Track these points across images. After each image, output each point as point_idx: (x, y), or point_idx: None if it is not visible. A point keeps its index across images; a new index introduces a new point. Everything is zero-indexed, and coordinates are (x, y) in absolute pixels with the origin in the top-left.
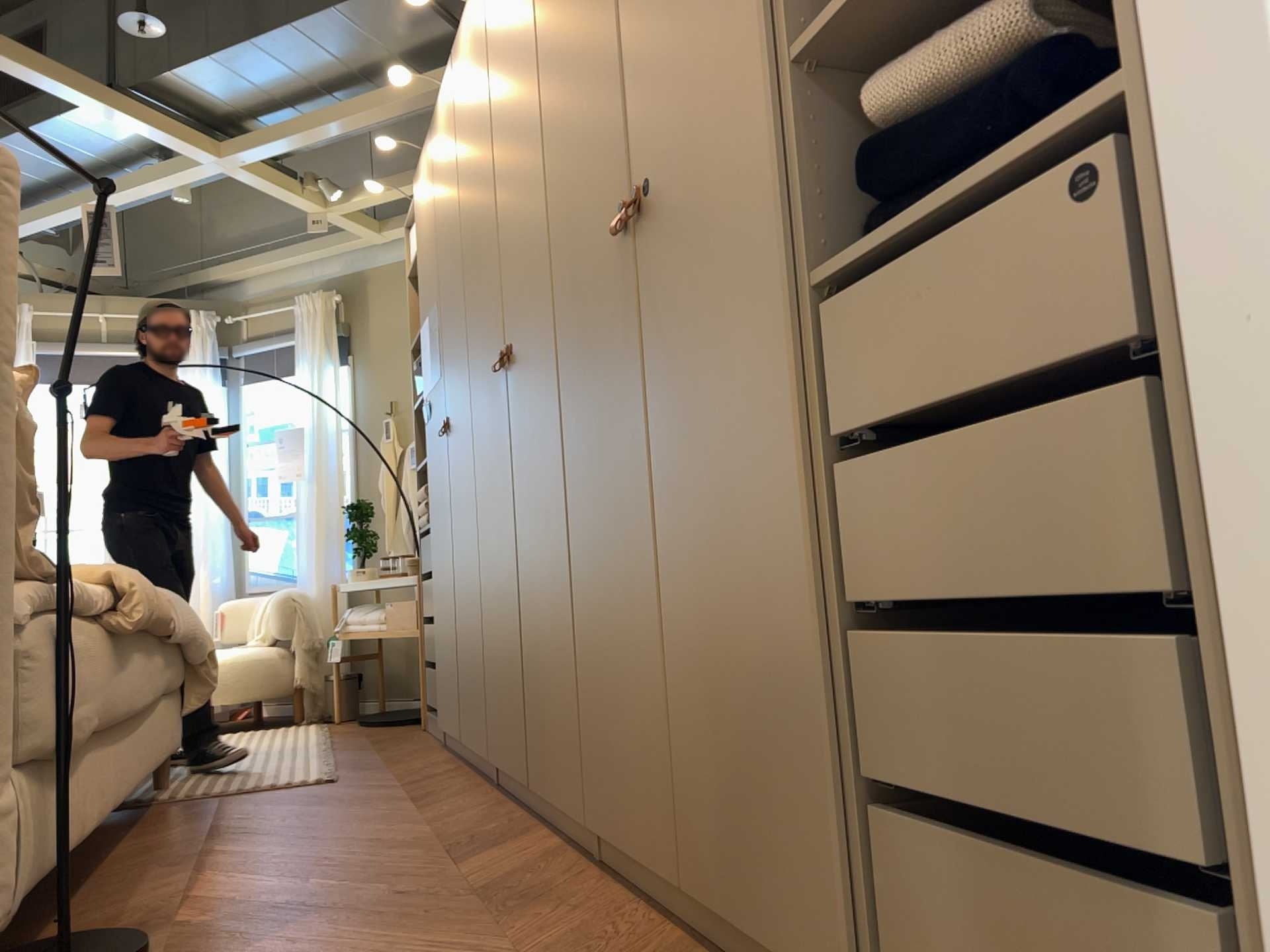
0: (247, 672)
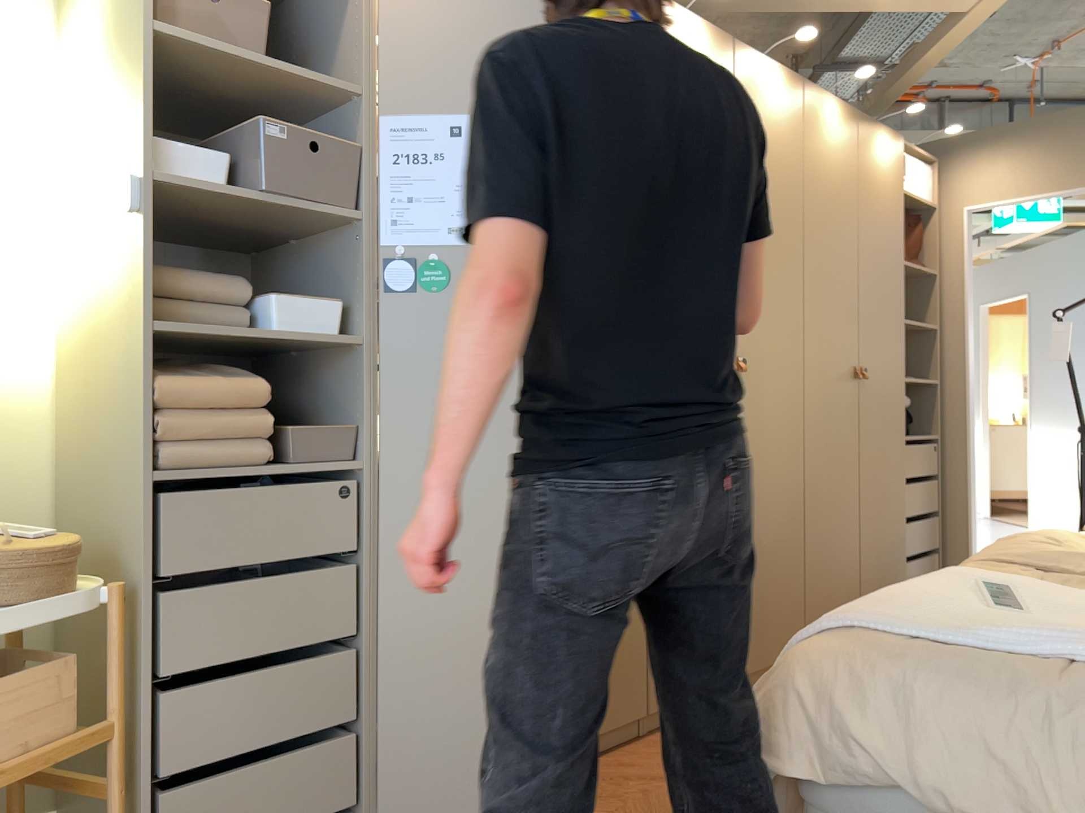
0: None
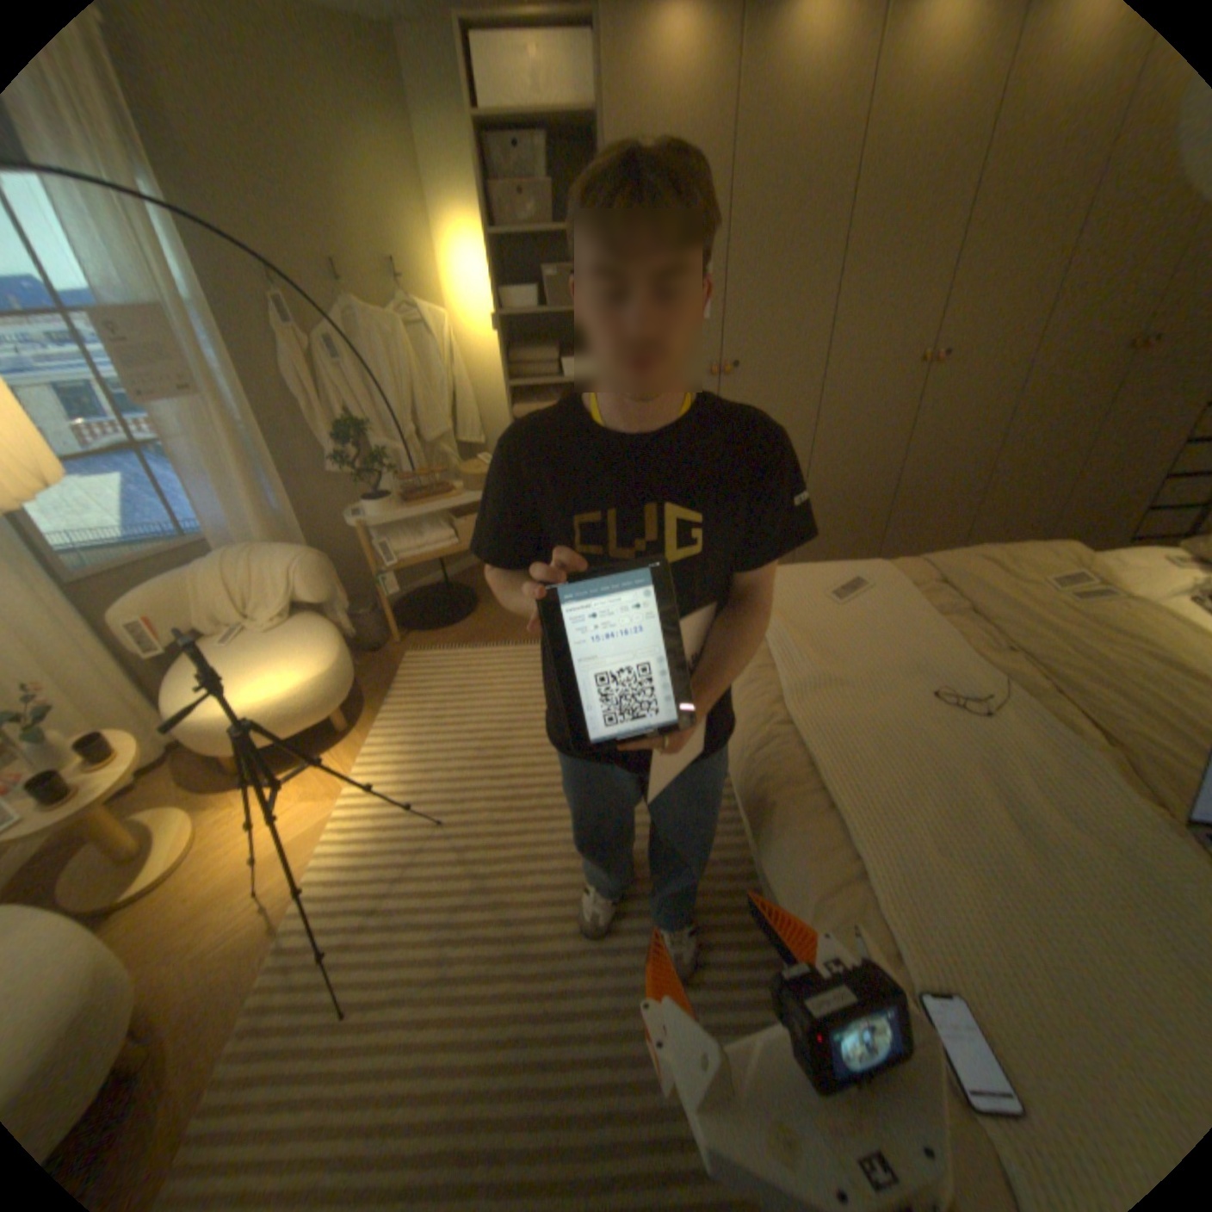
0: (348, 659)
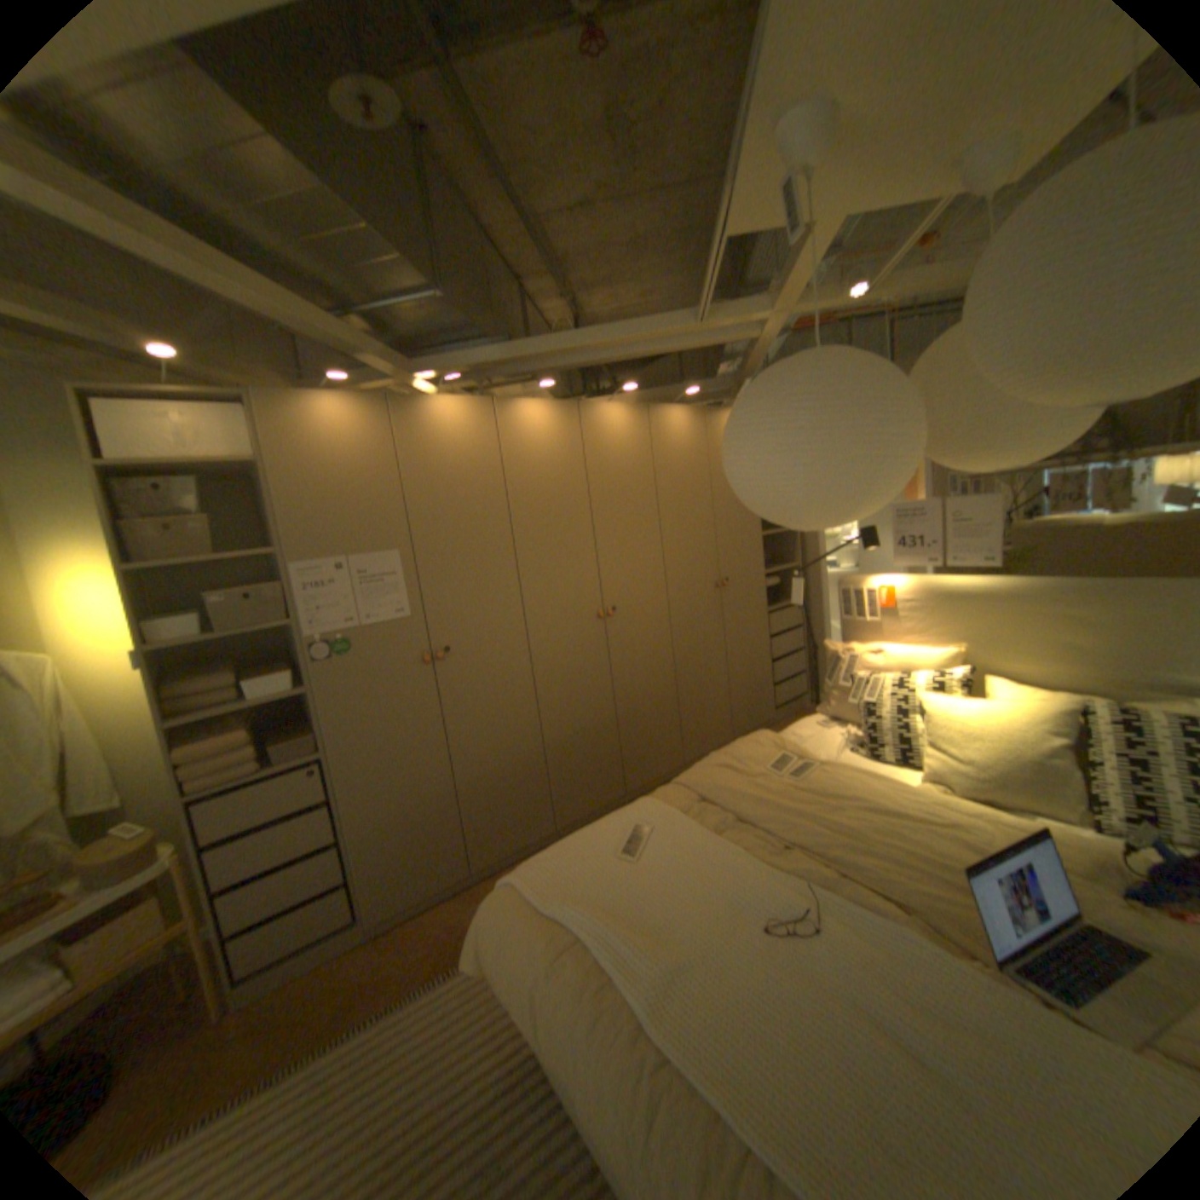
0: None
